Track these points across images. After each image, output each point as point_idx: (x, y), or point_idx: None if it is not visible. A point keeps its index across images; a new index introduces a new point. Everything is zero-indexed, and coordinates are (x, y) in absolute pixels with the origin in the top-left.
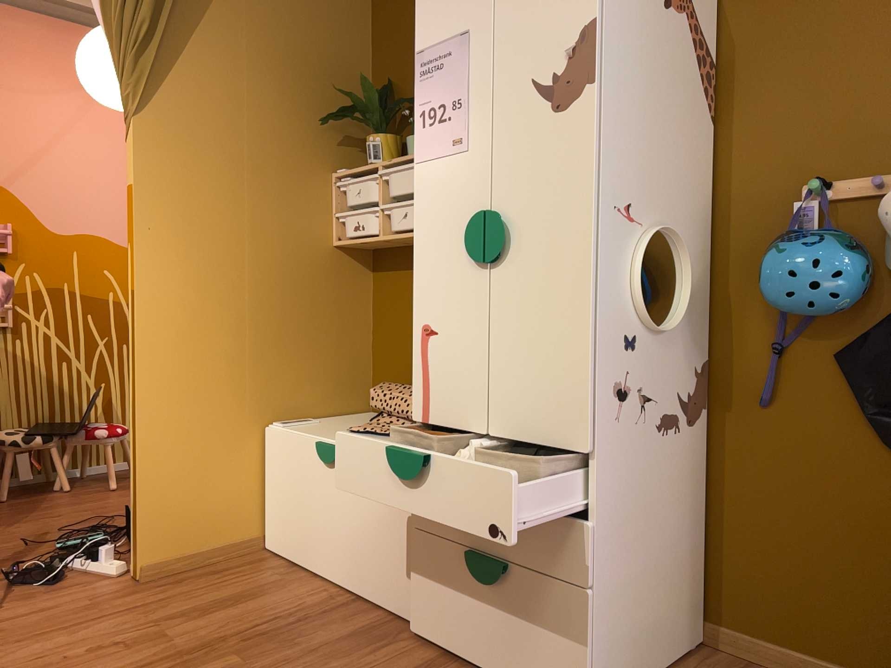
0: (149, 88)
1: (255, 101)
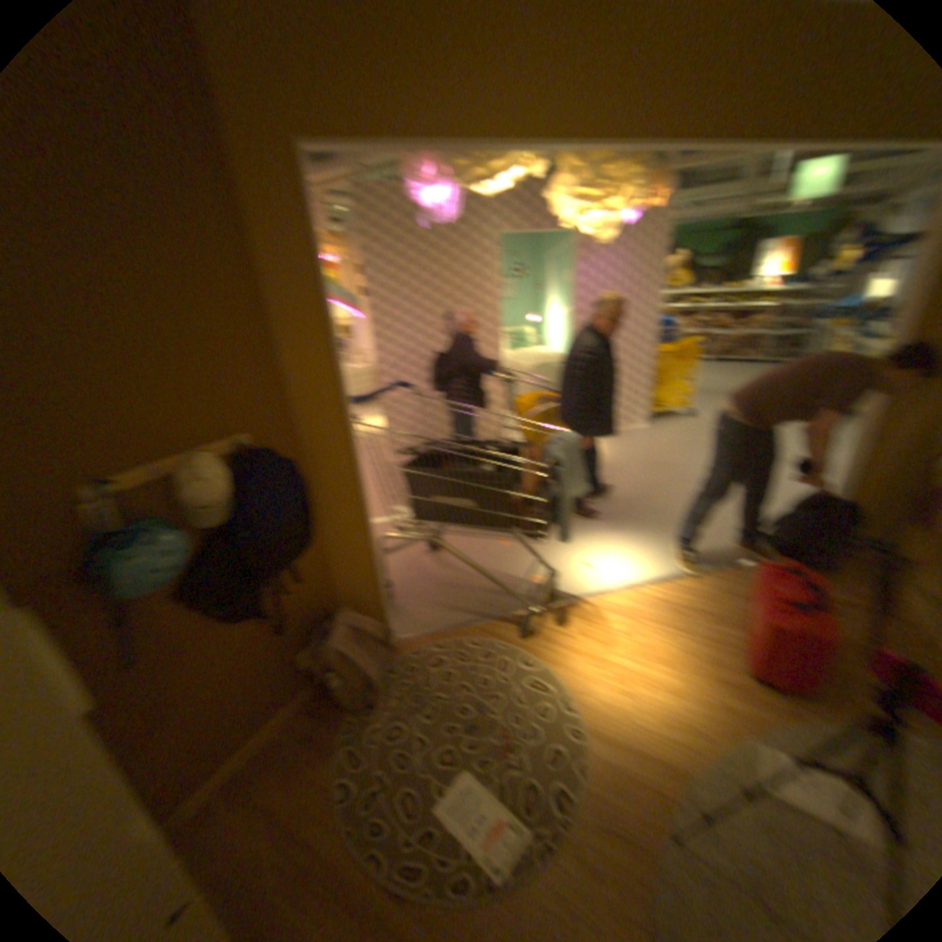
0: None
1: None
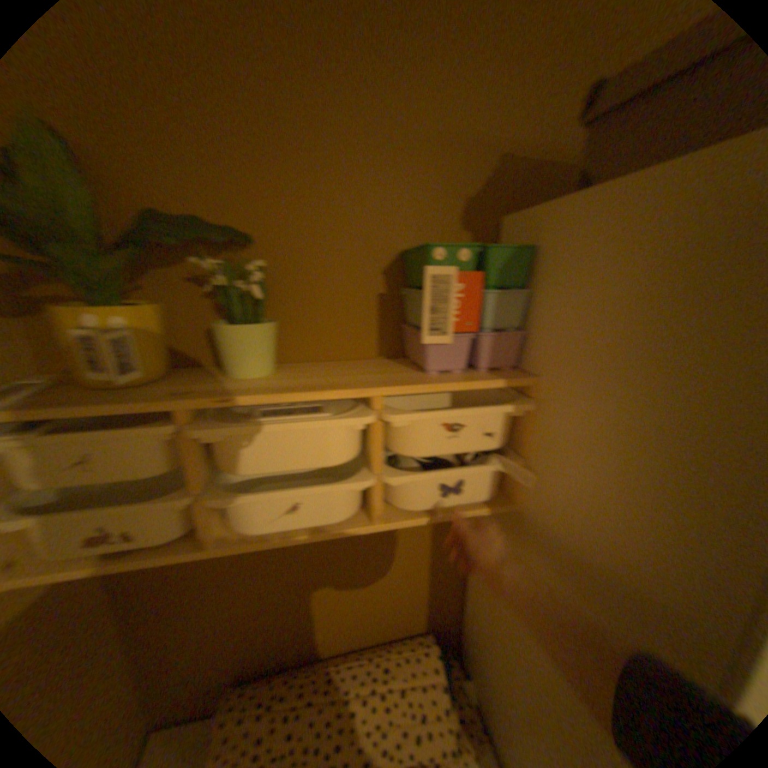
0: None
1: None
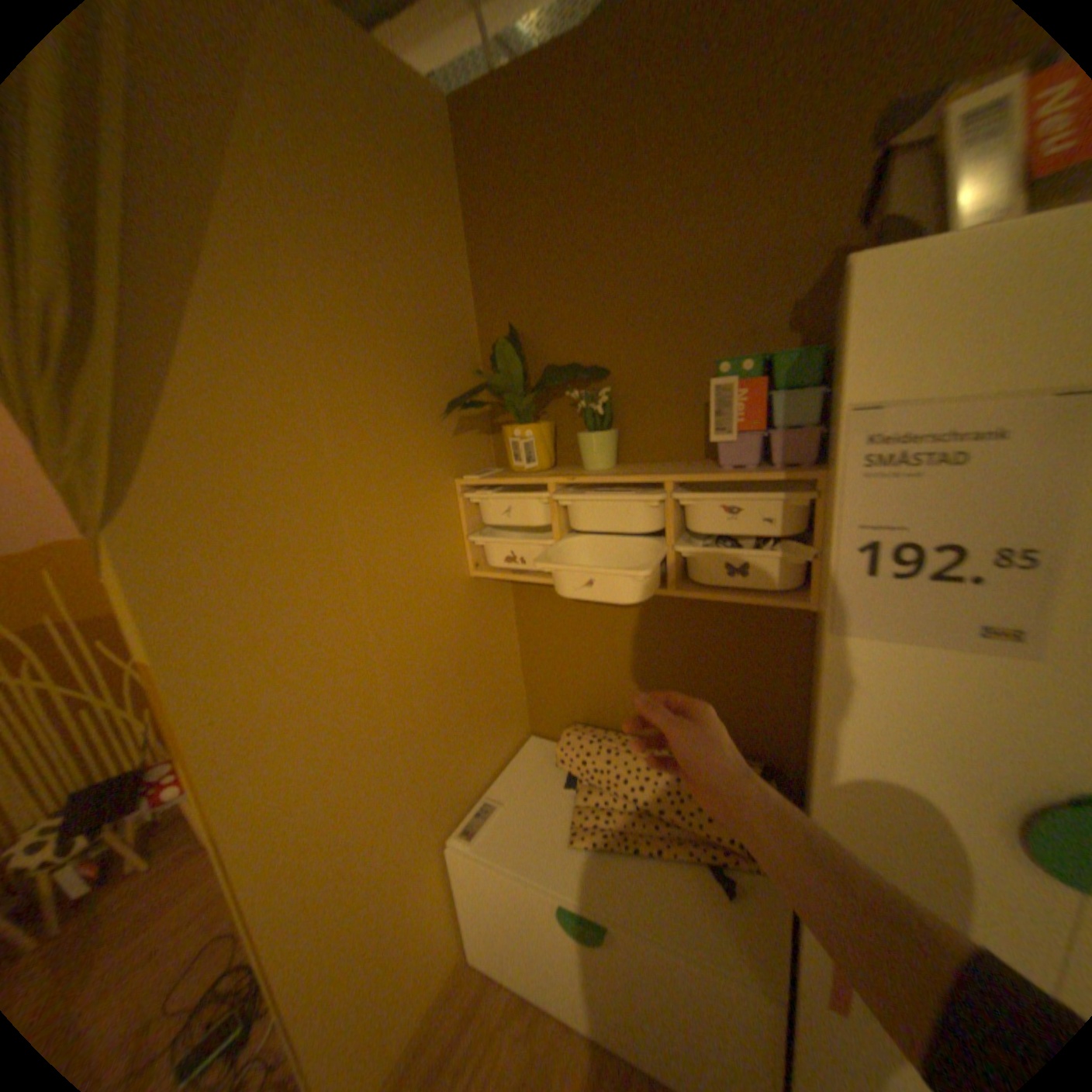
0: (118, 455)
1: (333, 407)
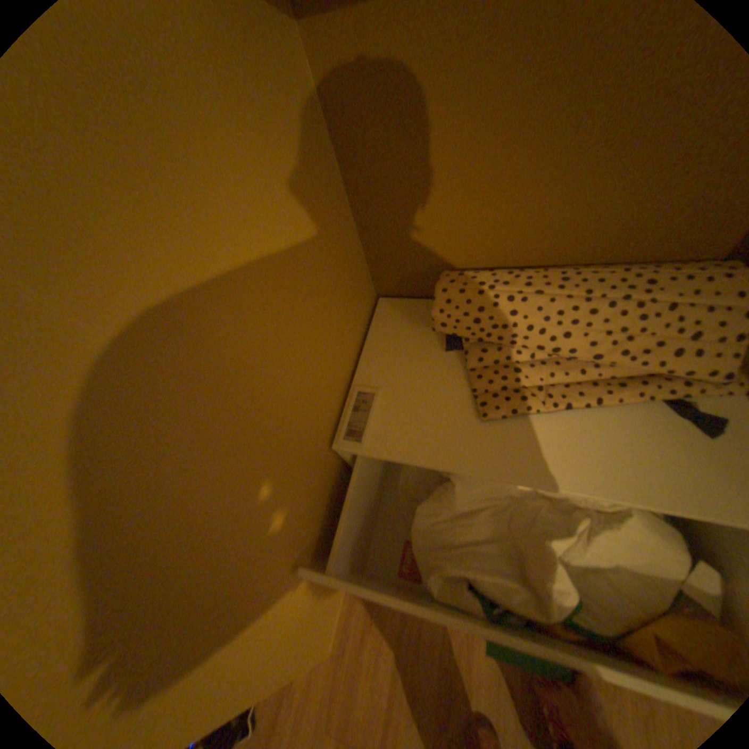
0: None
1: None
